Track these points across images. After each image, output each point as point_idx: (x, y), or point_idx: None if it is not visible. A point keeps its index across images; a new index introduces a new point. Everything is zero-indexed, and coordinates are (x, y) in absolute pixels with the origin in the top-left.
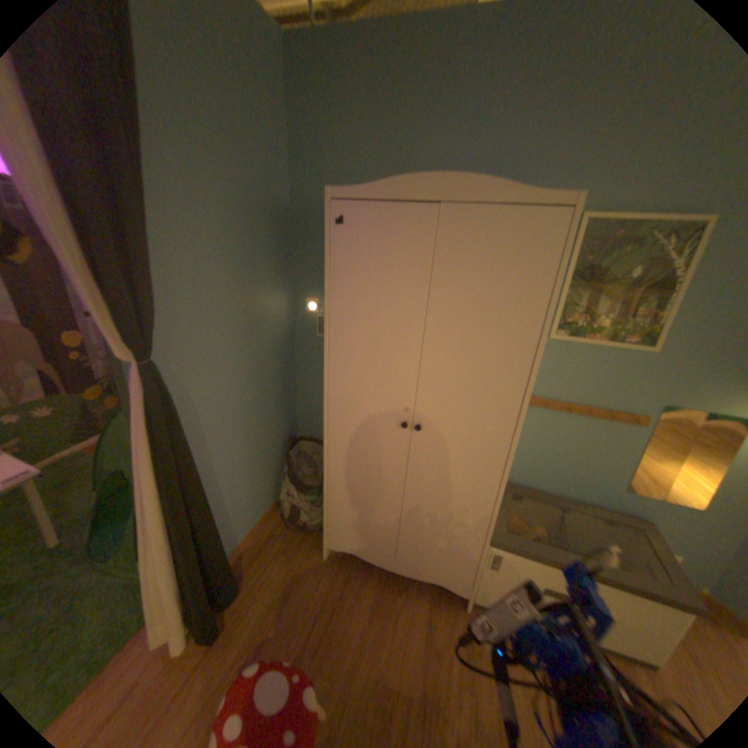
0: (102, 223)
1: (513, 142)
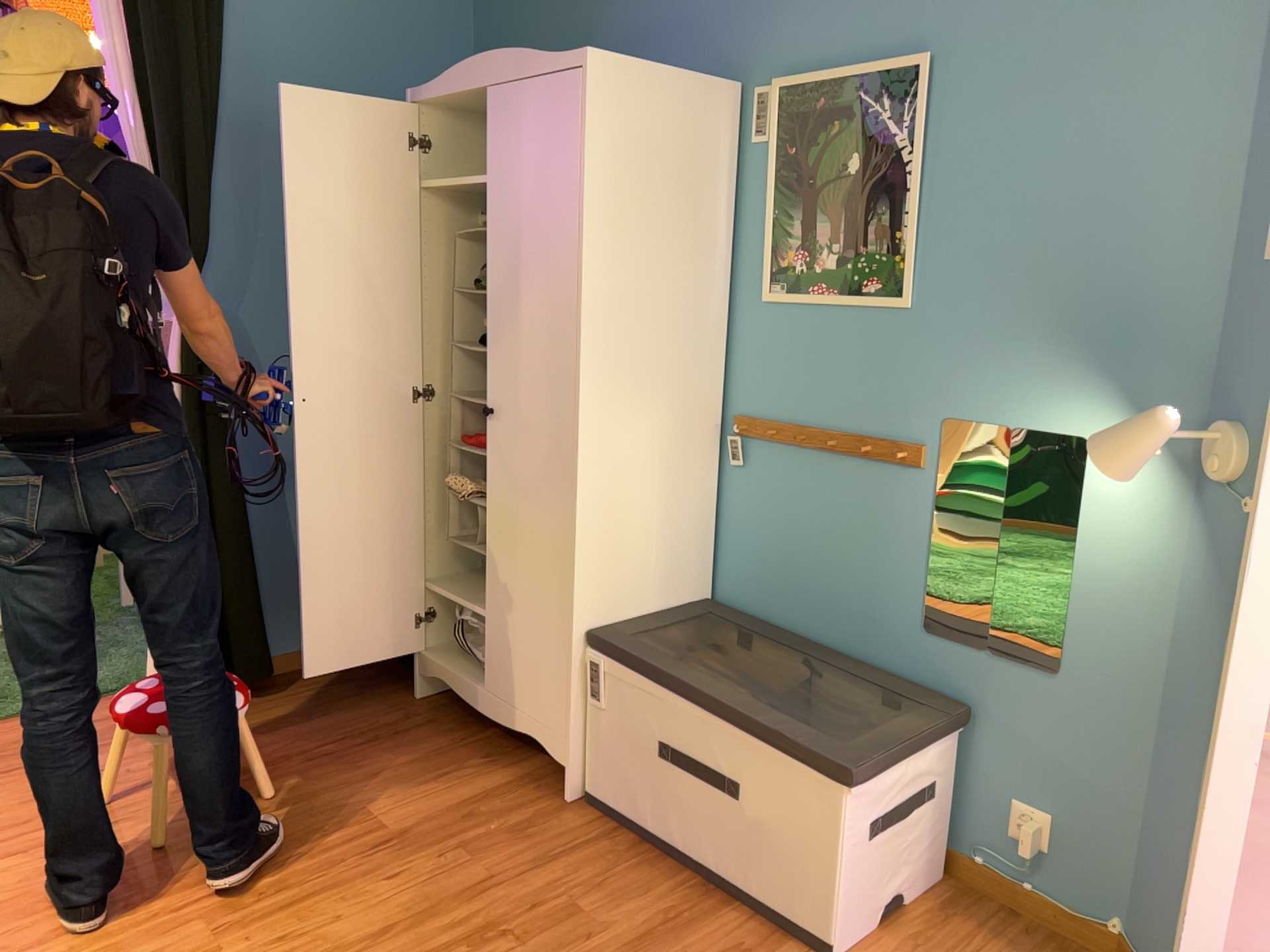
0: (165, 137)
1: (690, 0)
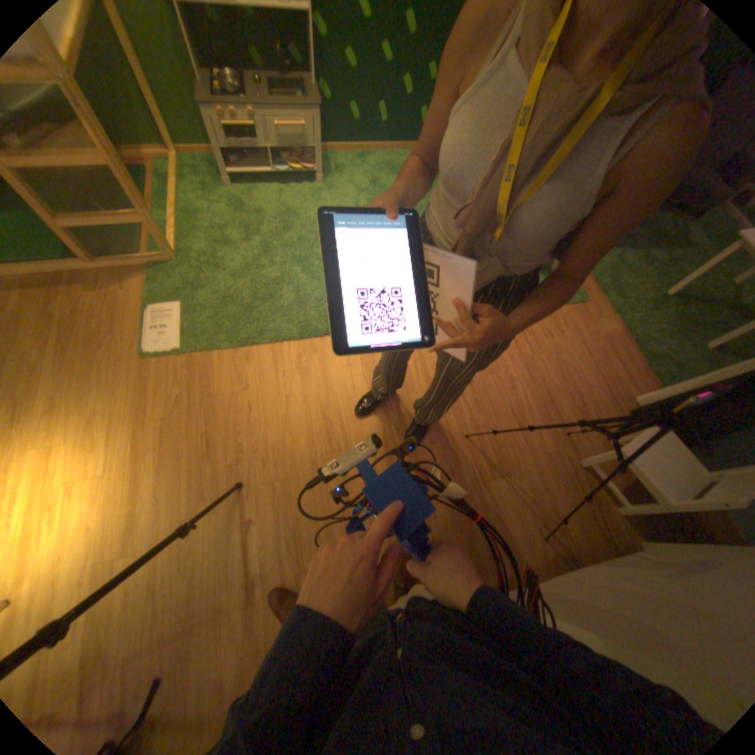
0: None
1: None
